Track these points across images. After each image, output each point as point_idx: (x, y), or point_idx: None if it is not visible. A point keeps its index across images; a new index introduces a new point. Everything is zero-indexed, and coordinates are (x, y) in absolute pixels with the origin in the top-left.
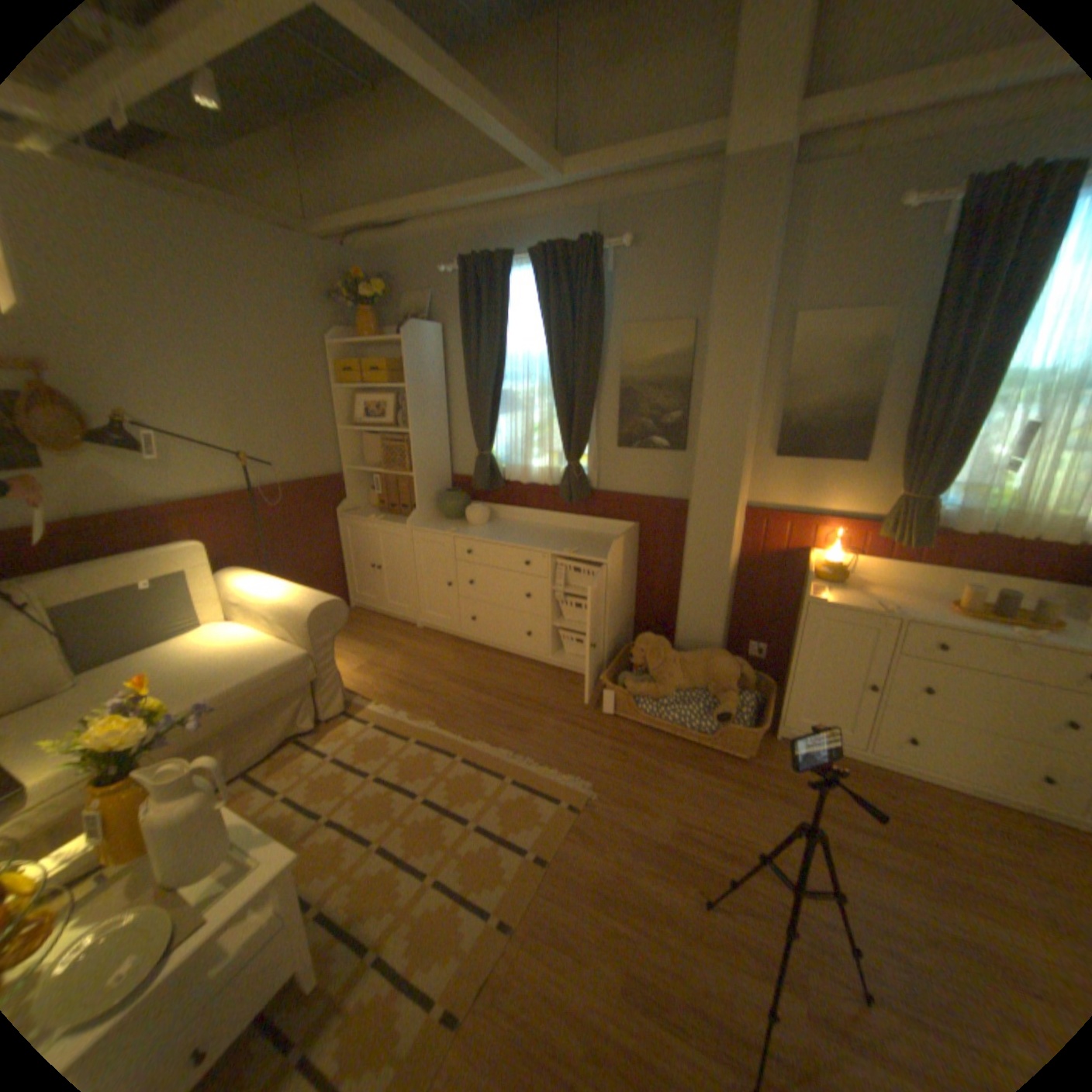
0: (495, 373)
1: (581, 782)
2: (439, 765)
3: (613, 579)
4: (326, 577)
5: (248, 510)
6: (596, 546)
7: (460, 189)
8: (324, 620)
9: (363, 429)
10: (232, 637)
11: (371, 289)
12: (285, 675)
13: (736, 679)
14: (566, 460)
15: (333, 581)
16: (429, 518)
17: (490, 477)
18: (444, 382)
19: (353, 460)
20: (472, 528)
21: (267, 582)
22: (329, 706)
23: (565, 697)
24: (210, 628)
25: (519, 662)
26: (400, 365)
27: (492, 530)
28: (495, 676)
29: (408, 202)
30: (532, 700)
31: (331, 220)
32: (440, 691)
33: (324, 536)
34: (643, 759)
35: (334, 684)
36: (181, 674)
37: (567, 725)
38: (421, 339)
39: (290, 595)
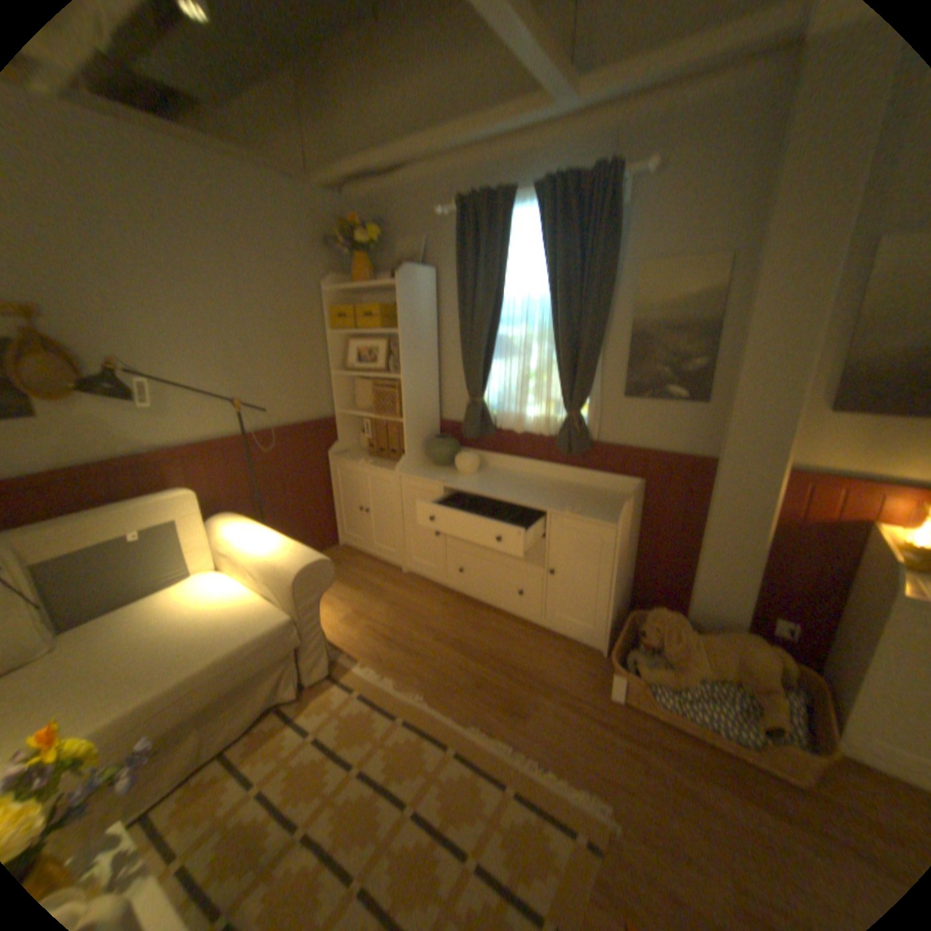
0: (491, 317)
1: (600, 804)
2: (430, 761)
3: (623, 545)
4: (317, 518)
5: (244, 455)
6: (601, 505)
7: (462, 125)
8: (310, 583)
9: (356, 375)
10: (218, 594)
11: (368, 236)
12: (267, 647)
13: (780, 677)
14: (566, 409)
15: (324, 522)
16: (418, 465)
17: (481, 424)
18: (436, 328)
19: (346, 405)
20: (462, 477)
21: (256, 534)
22: (313, 671)
23: (564, 673)
24: (197, 584)
25: (509, 621)
26: (393, 311)
27: (483, 481)
28: (484, 639)
29: (407, 144)
30: (528, 674)
31: (331, 170)
32: (428, 654)
33: (316, 479)
34: (670, 773)
35: (320, 647)
36: (158, 644)
37: (571, 713)
38: (415, 284)
39: (277, 552)
